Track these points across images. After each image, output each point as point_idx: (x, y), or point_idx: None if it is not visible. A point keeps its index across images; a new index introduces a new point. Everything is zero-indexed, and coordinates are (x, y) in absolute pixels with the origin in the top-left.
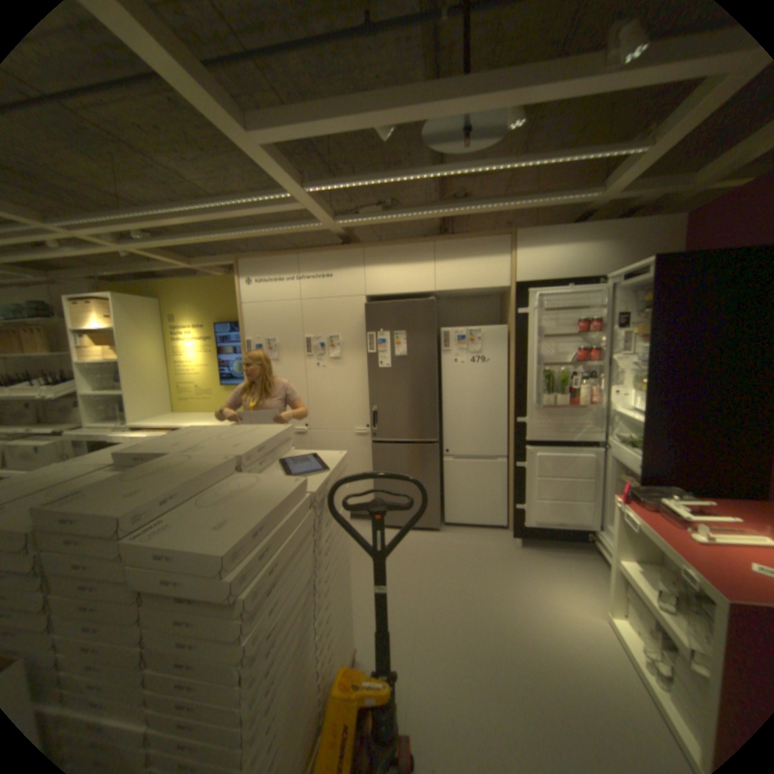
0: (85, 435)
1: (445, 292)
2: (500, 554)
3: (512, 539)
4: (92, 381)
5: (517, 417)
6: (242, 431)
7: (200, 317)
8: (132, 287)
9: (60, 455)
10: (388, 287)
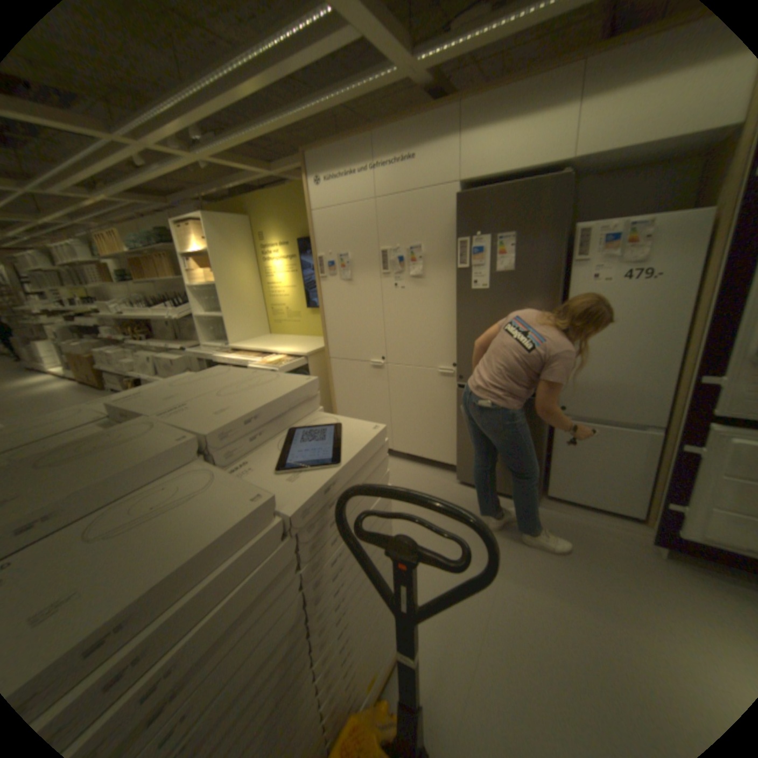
0: (199, 354)
1: (594, 157)
2: (629, 561)
3: (652, 541)
4: (203, 304)
5: (701, 371)
6: (267, 378)
7: (285, 233)
8: (226, 206)
9: (186, 369)
10: (495, 161)
